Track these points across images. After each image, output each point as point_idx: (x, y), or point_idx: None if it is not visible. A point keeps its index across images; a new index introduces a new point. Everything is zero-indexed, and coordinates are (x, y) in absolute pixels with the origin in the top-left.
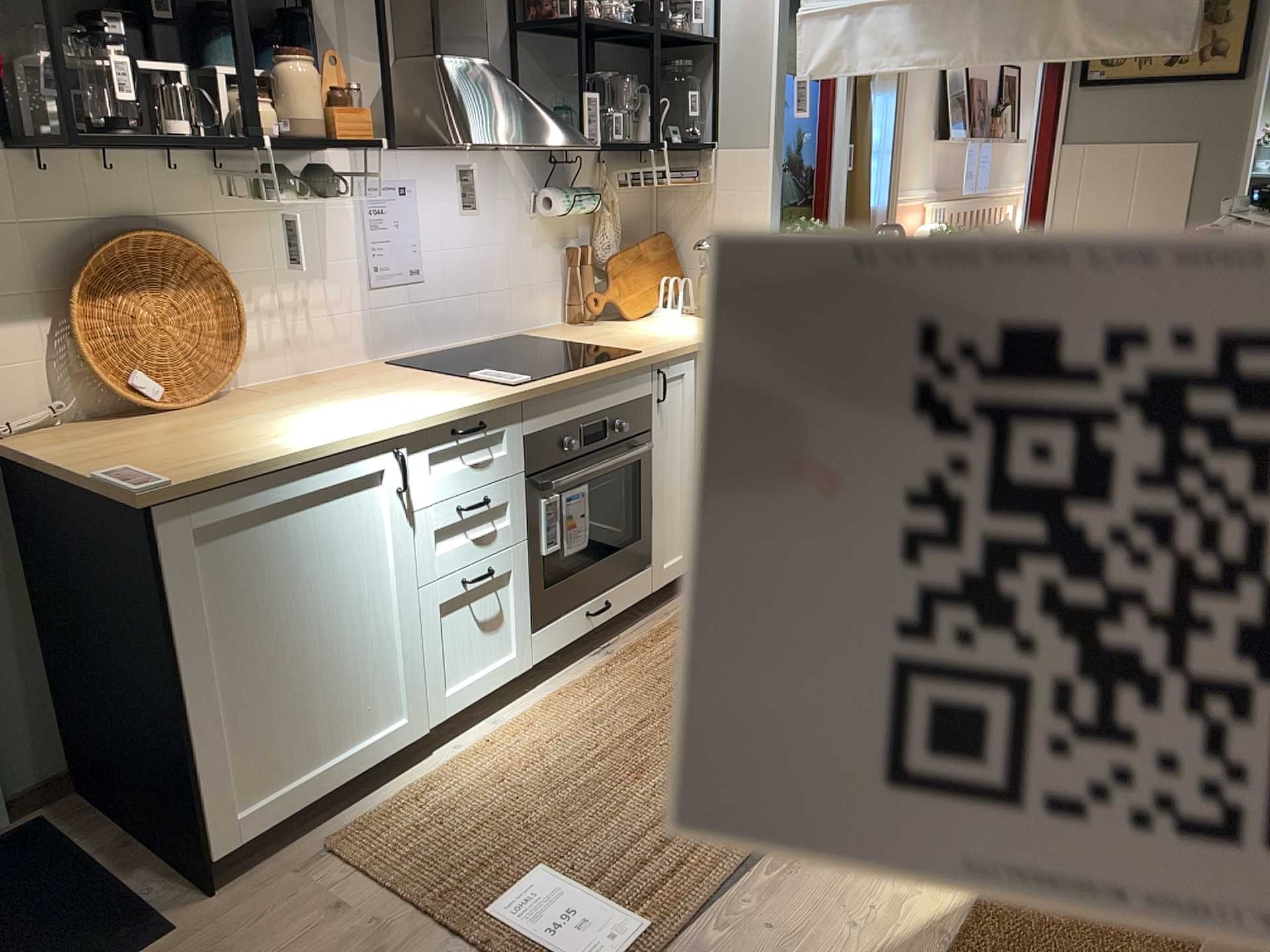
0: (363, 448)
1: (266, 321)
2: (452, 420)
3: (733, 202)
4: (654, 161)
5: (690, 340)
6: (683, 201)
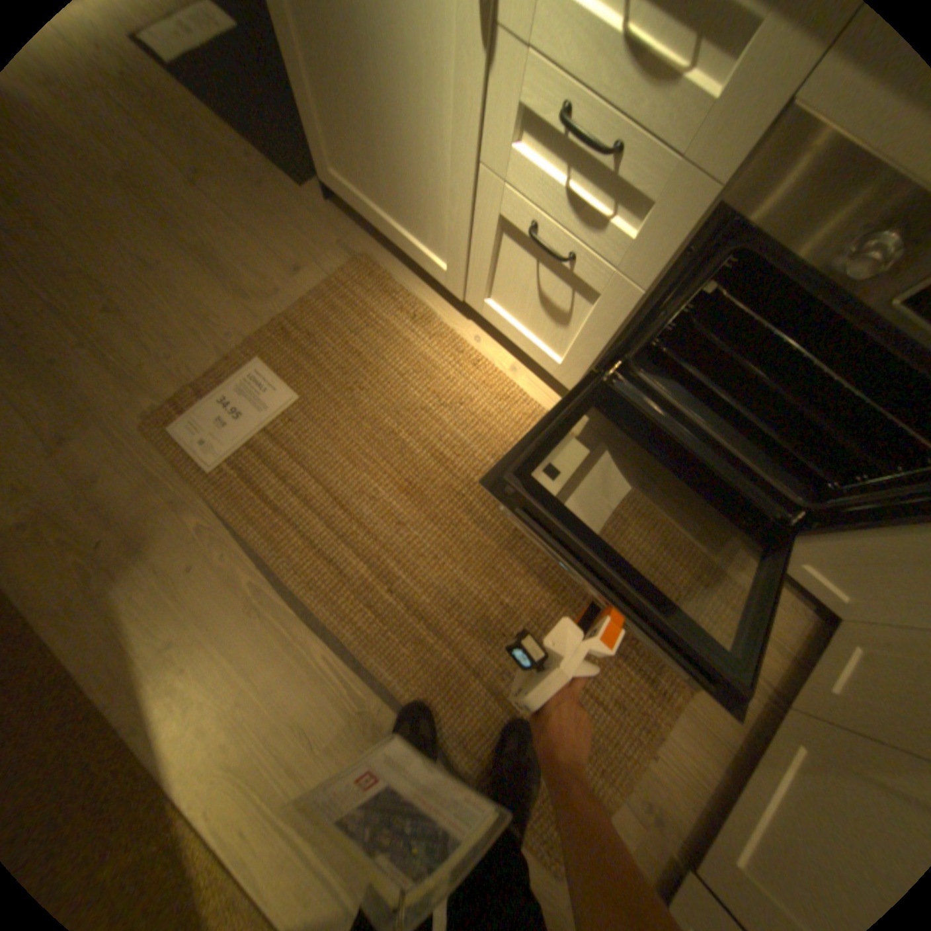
0: None
1: None
2: None
3: None
4: None
5: None
6: None
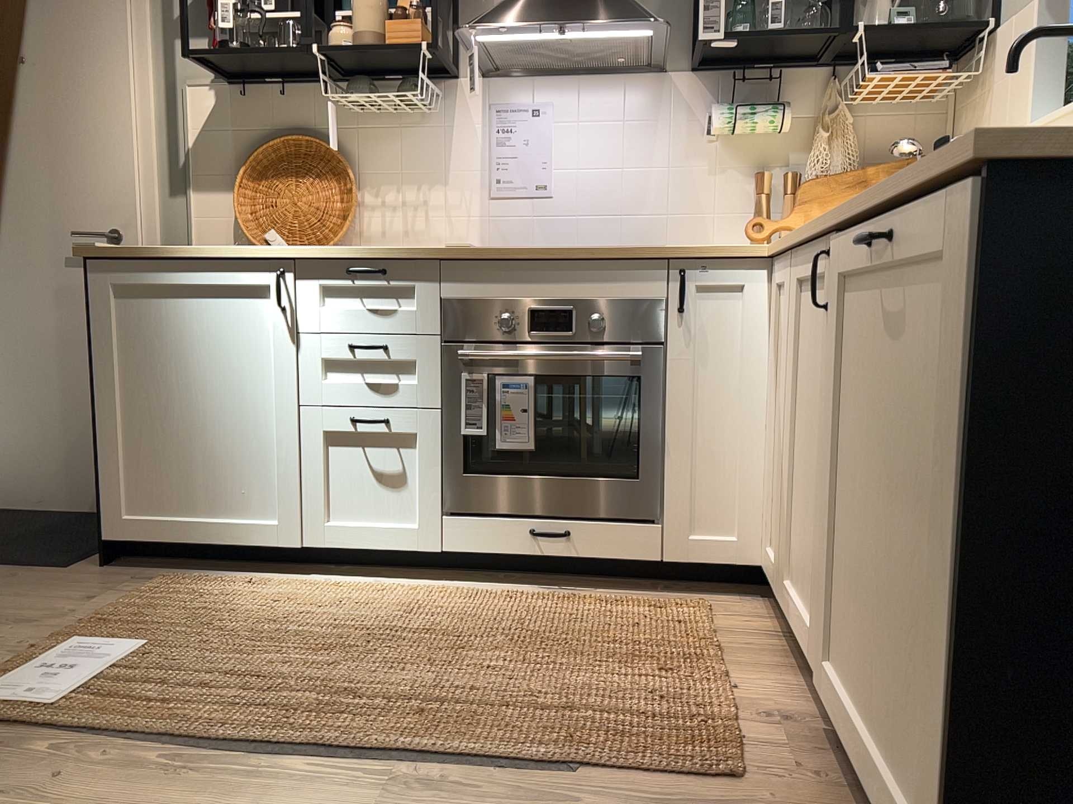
0: (247, 259)
1: (386, 212)
2: (343, 258)
3: (1000, 96)
4: (855, 54)
5: (765, 247)
6: (964, 116)
